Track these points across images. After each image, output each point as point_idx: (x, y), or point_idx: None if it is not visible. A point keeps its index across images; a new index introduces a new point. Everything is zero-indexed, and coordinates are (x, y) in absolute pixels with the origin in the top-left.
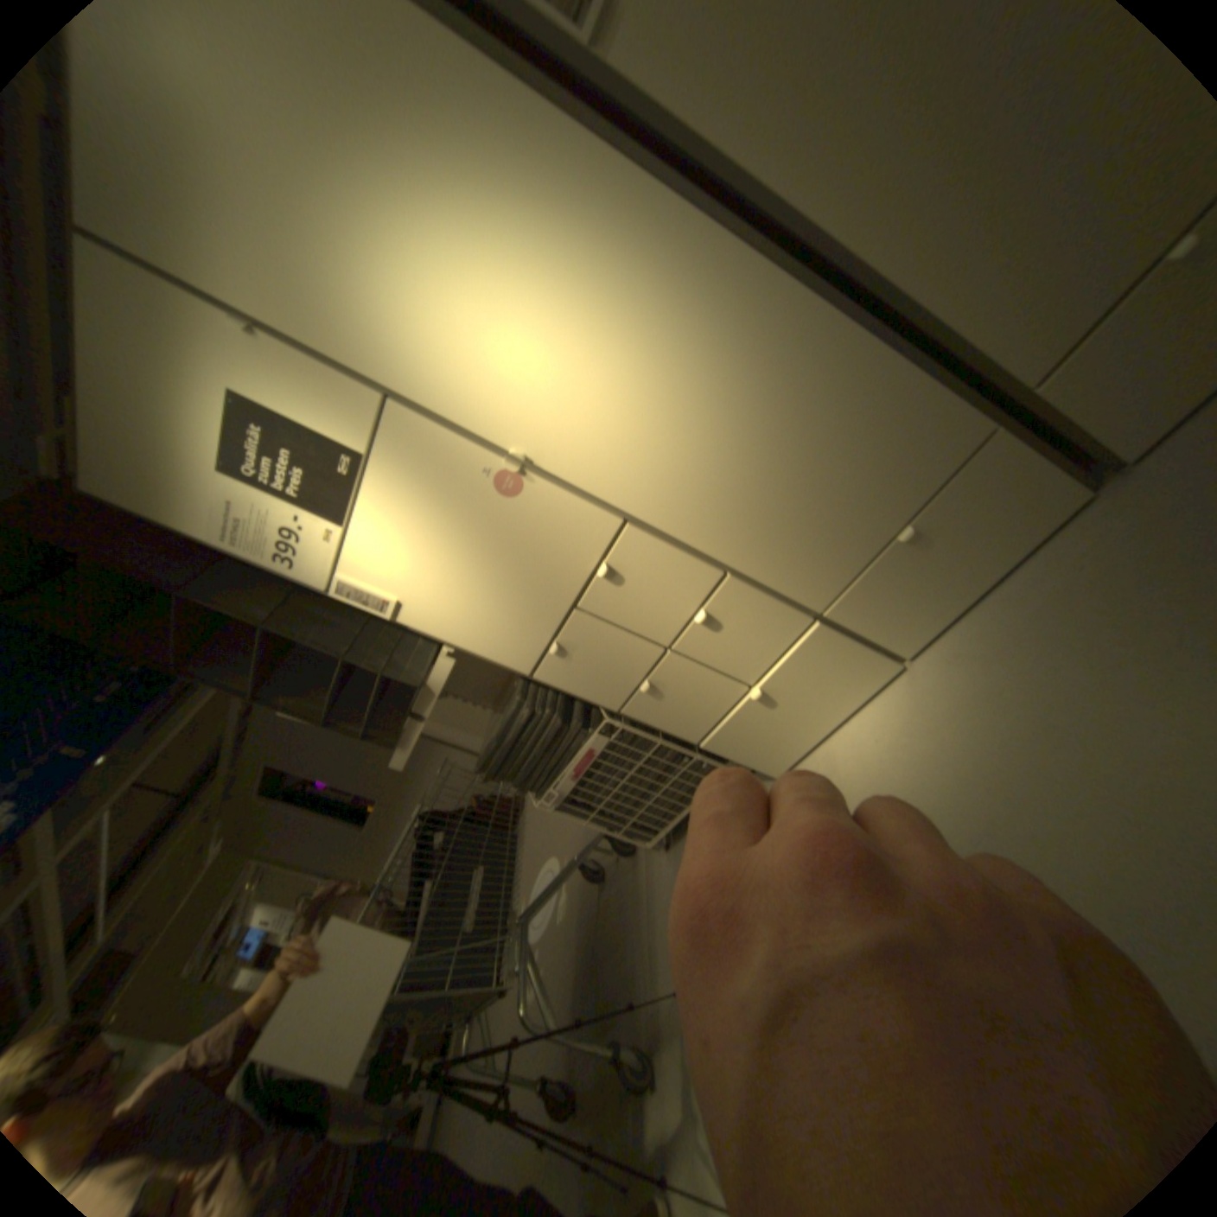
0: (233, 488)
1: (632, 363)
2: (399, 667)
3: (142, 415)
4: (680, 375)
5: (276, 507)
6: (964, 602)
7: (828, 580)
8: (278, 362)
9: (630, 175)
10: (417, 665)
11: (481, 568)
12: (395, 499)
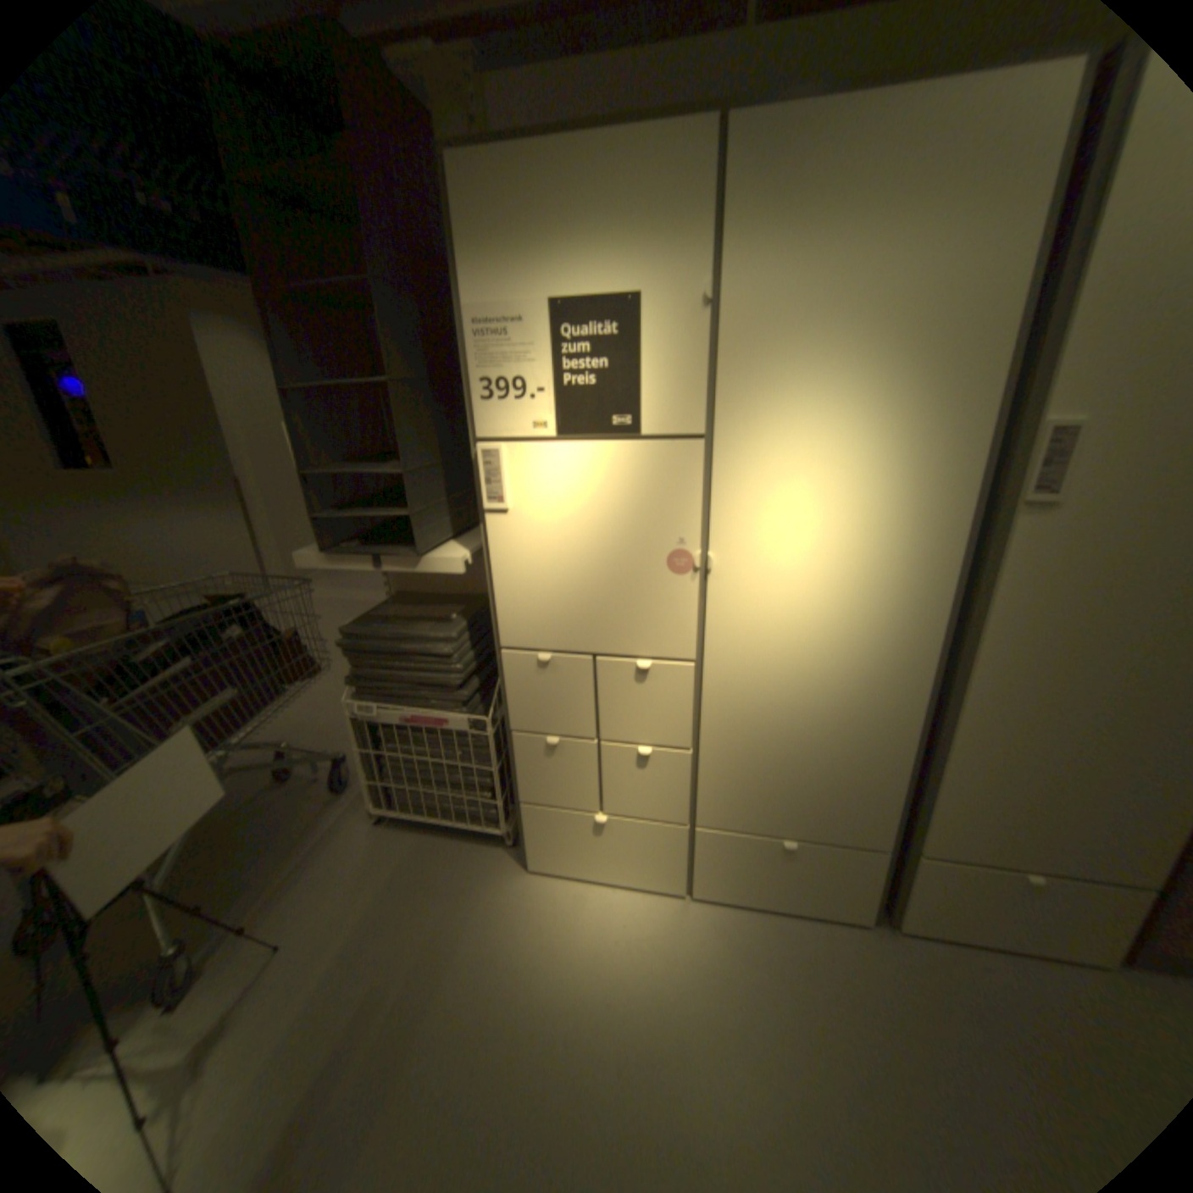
0: (539, 318)
1: (824, 614)
2: (421, 521)
3: (569, 208)
4: (831, 650)
5: (543, 366)
6: (757, 903)
7: (725, 816)
8: (691, 334)
9: (953, 559)
10: (431, 534)
11: (586, 568)
12: (612, 473)
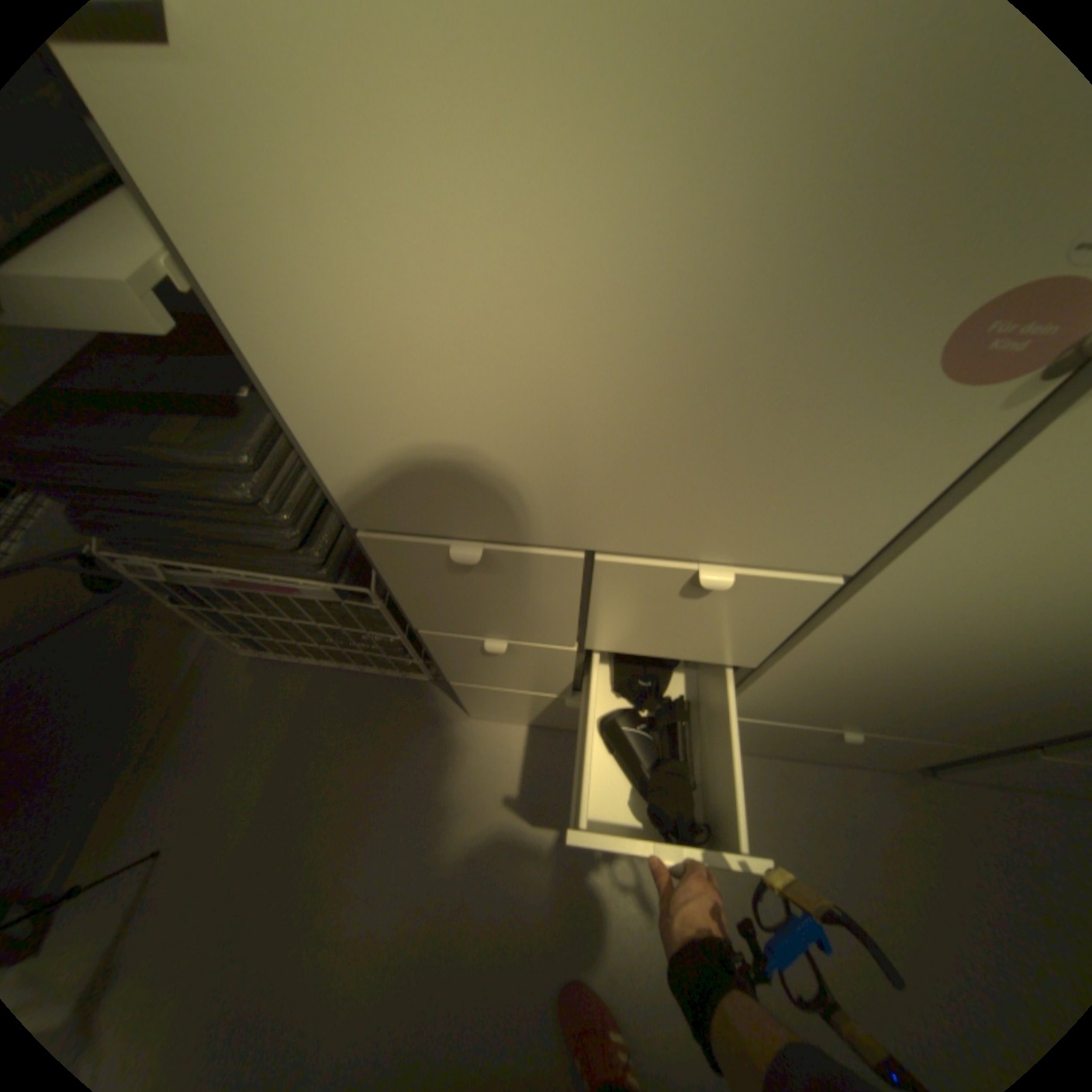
0: None
1: None
2: None
3: None
4: None
5: None
6: (768, 755)
7: (770, 713)
8: None
9: None
10: None
11: (597, 341)
12: None
